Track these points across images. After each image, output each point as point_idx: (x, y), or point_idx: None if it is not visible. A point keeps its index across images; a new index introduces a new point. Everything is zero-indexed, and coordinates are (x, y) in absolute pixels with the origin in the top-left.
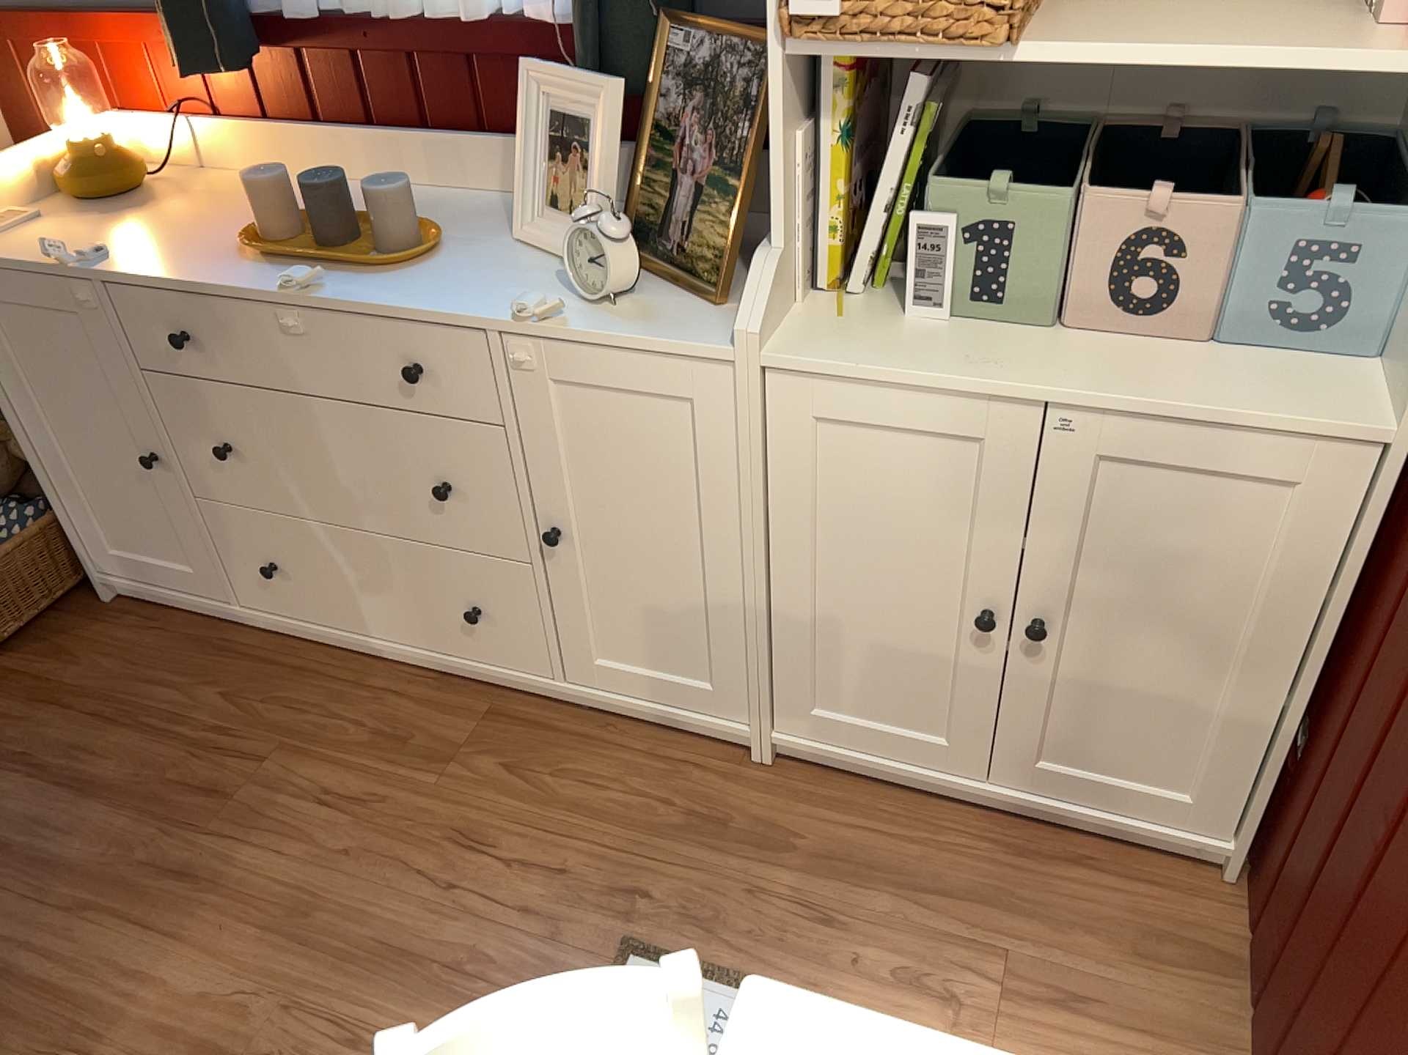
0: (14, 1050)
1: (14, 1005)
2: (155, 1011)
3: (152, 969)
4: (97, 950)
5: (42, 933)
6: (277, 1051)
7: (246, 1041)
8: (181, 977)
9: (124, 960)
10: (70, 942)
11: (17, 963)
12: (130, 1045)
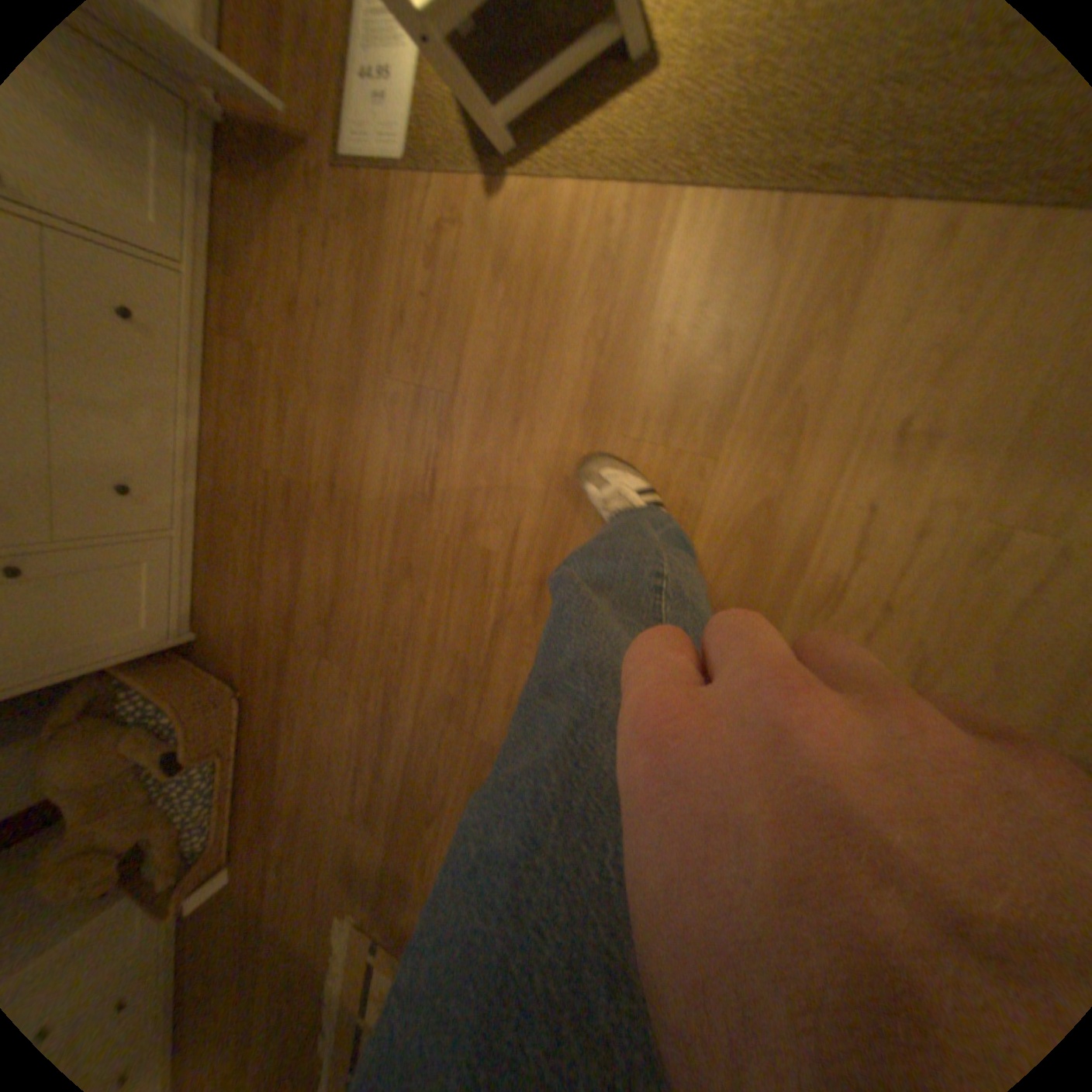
0: (426, 531)
1: (405, 545)
2: (399, 456)
3: (379, 473)
4: (374, 514)
5: (369, 554)
6: (410, 365)
7: (407, 388)
8: (381, 452)
9: (376, 494)
10: (372, 534)
11: (386, 560)
12: (417, 461)
